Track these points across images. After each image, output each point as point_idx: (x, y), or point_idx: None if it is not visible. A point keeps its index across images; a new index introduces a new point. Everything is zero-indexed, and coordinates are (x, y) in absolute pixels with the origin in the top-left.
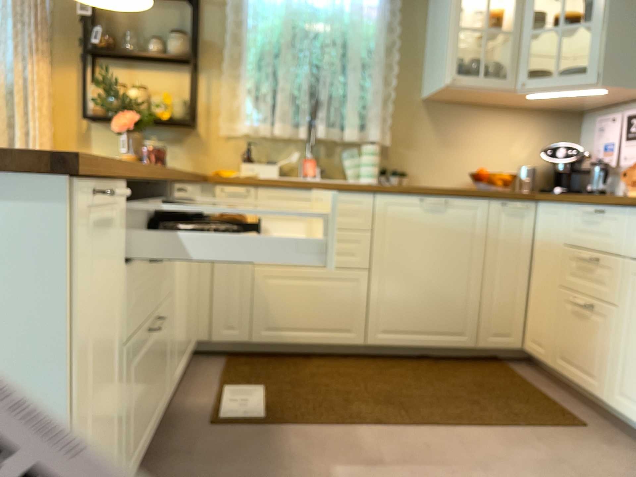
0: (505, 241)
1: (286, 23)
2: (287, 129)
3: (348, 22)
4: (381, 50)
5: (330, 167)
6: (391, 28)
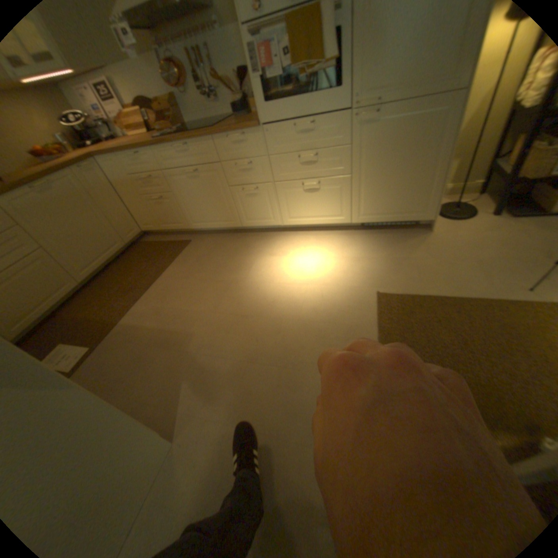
0: (96, 186)
1: None
2: None
3: None
4: None
5: None
6: None
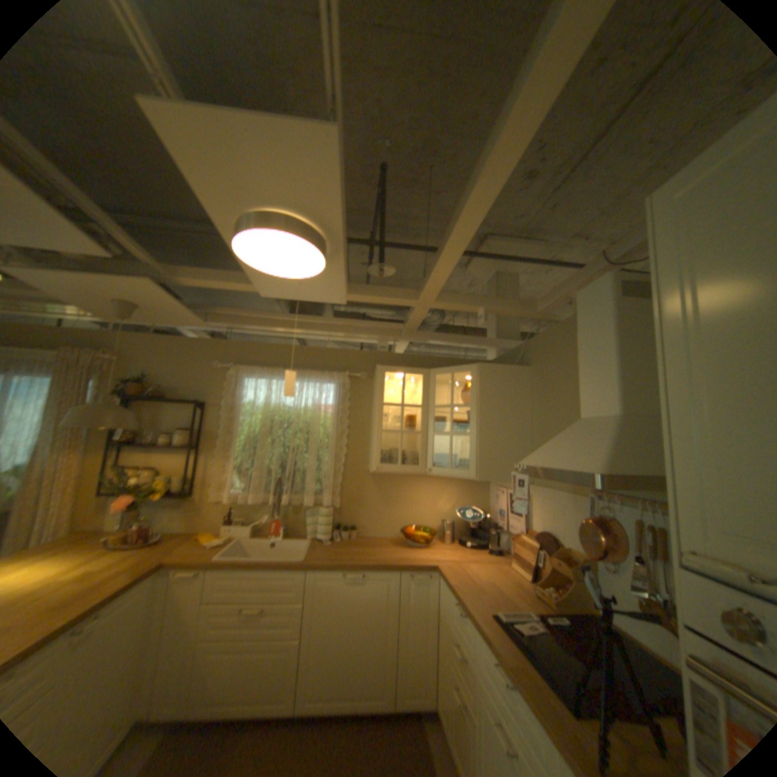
0: (414, 608)
1: (264, 421)
2: (259, 499)
3: (311, 417)
4: (334, 437)
5: (296, 523)
6: (343, 420)
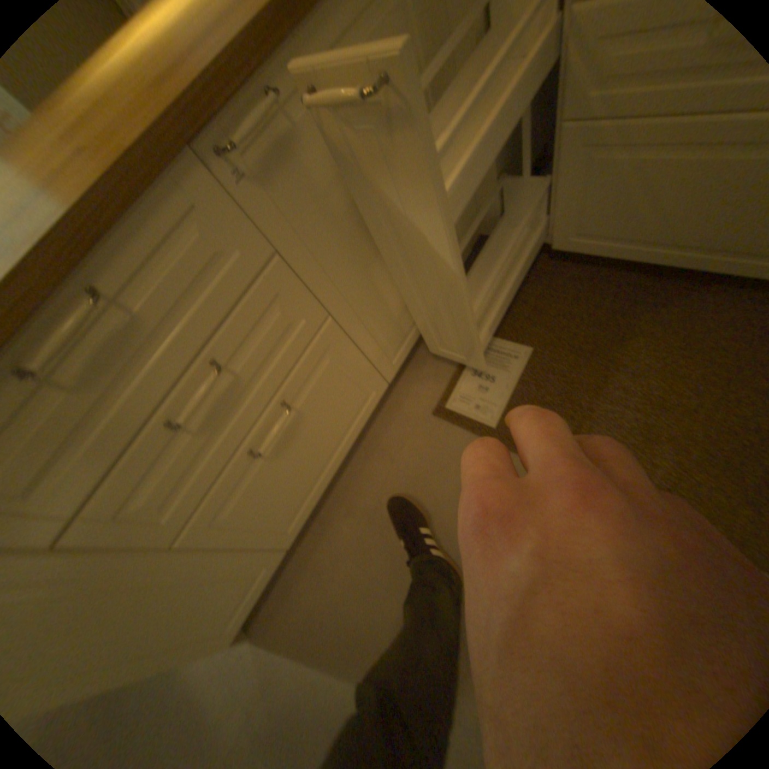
0: None
1: None
2: None
3: None
4: None
5: None
6: None
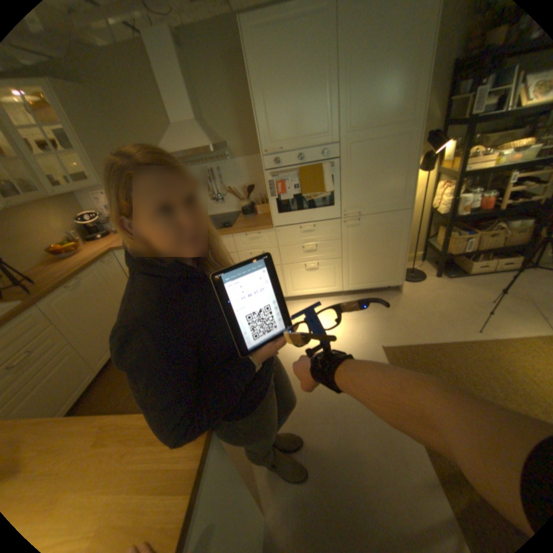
0: (113, 277)
1: None
2: None
3: None
4: None
5: None
6: None
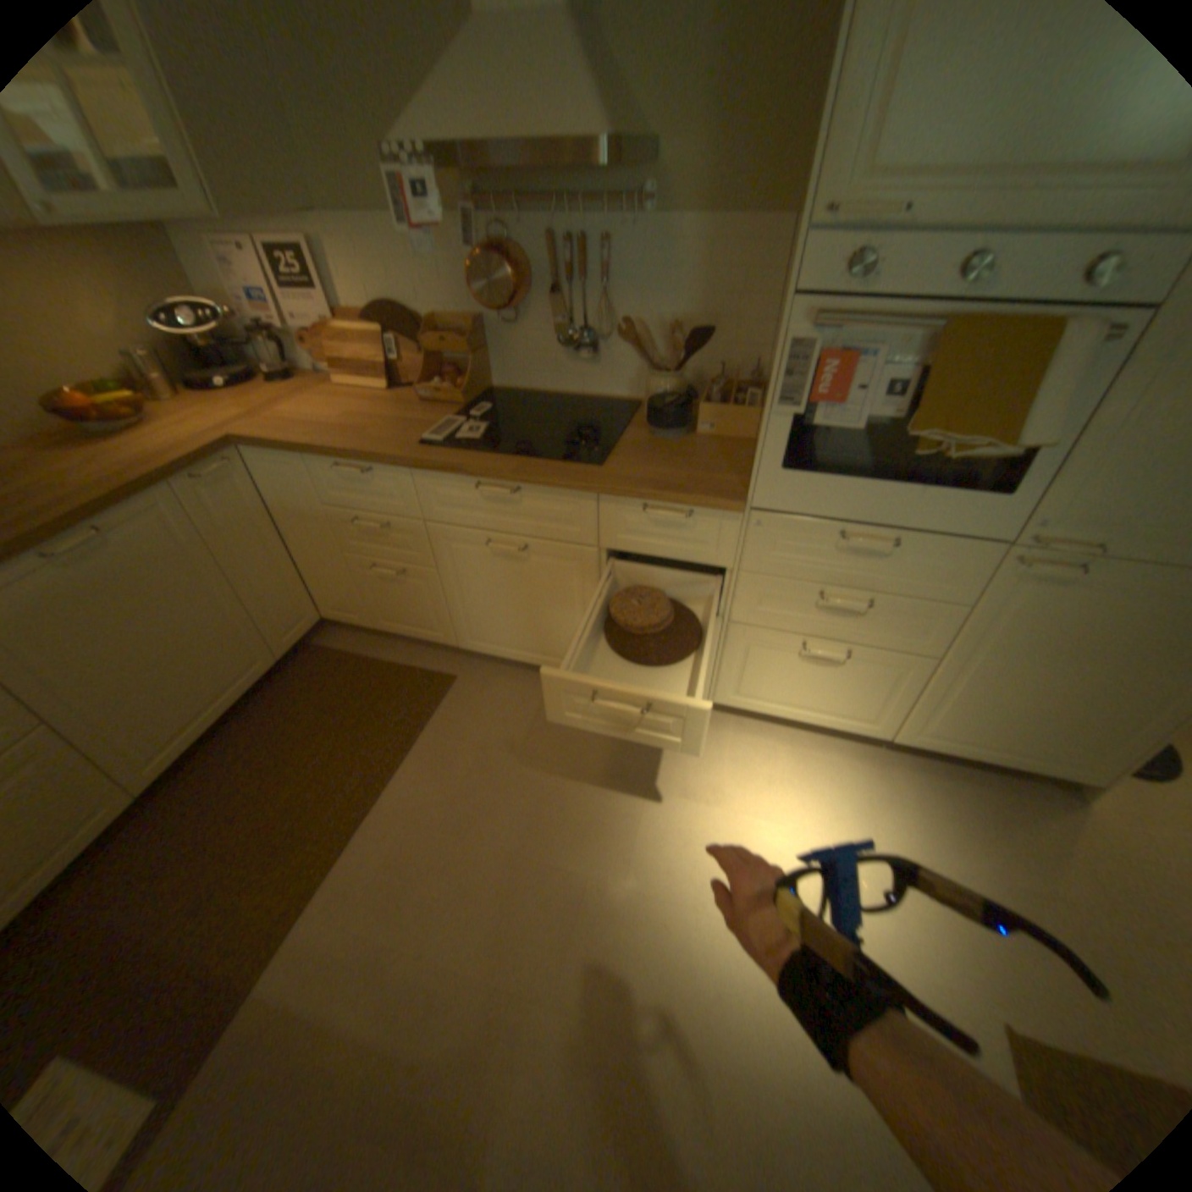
0: (227, 526)
1: None
2: None
3: None
4: None
5: None
6: None
